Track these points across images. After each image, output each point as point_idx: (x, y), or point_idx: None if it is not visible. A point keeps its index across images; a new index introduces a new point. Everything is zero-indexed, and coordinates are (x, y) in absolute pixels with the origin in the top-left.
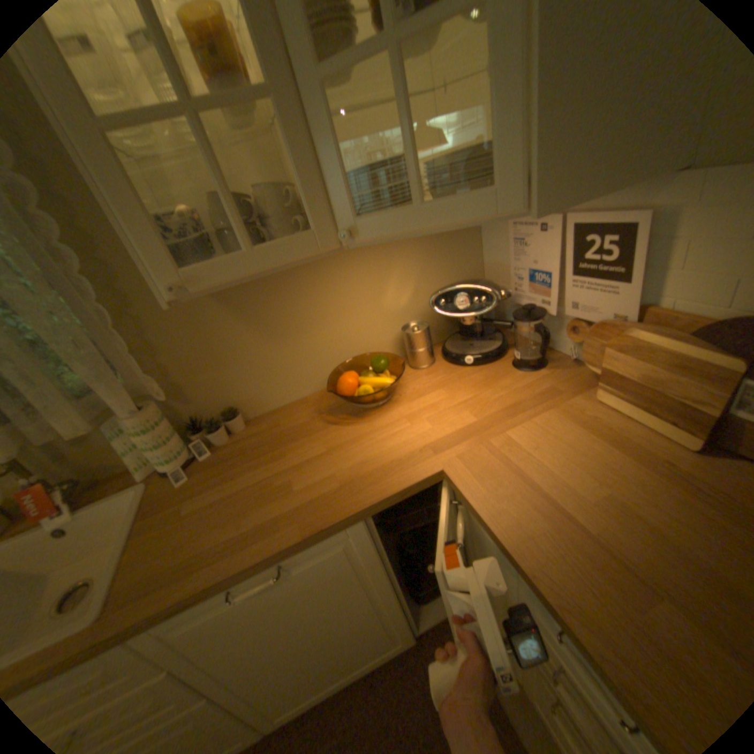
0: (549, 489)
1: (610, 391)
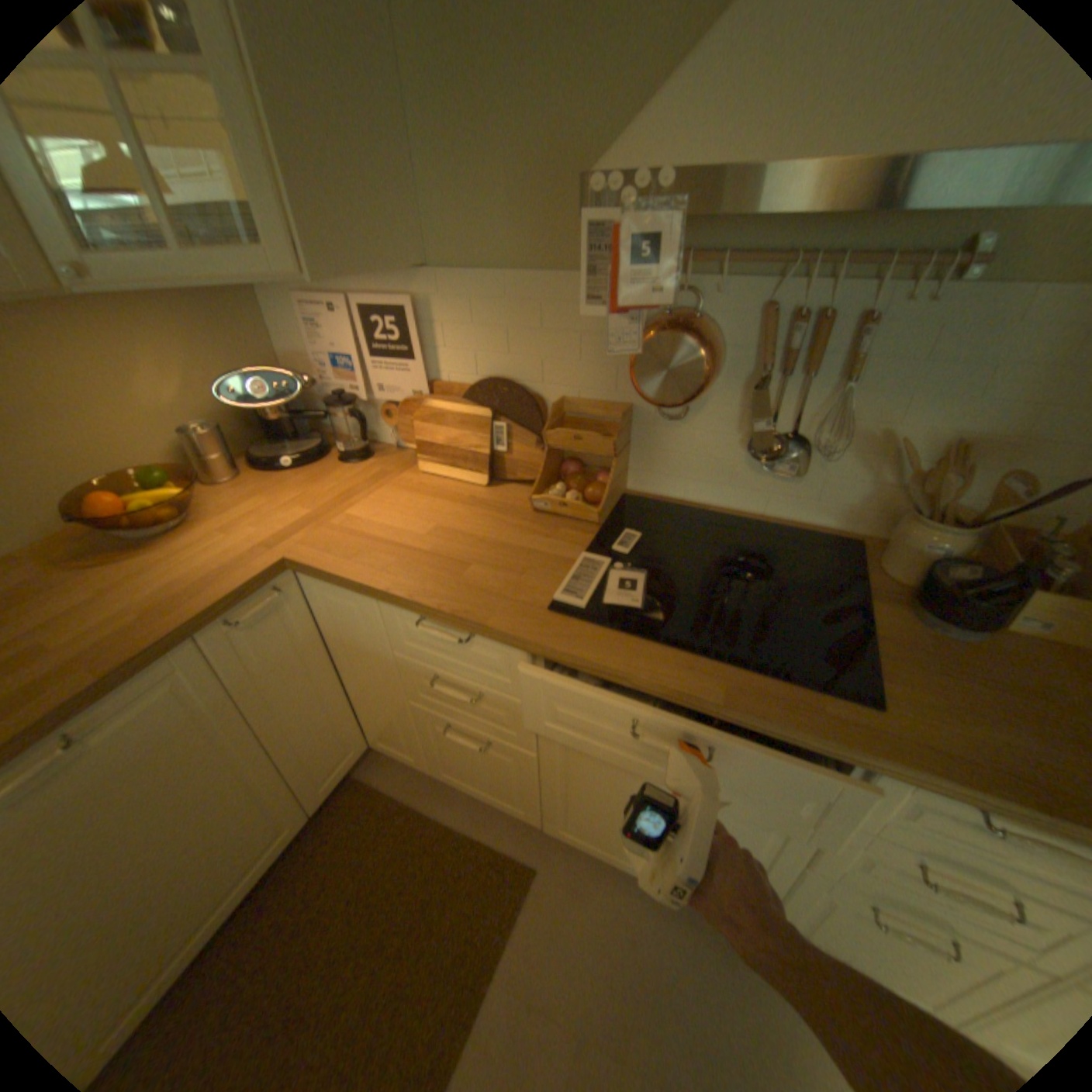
0: (391, 538)
1: (427, 460)
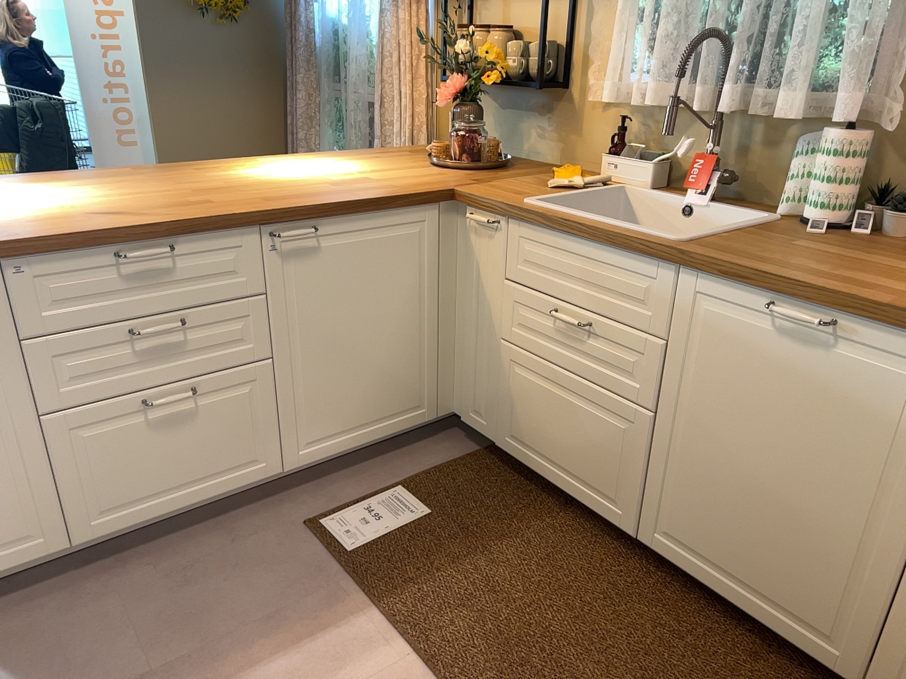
0: None
1: None
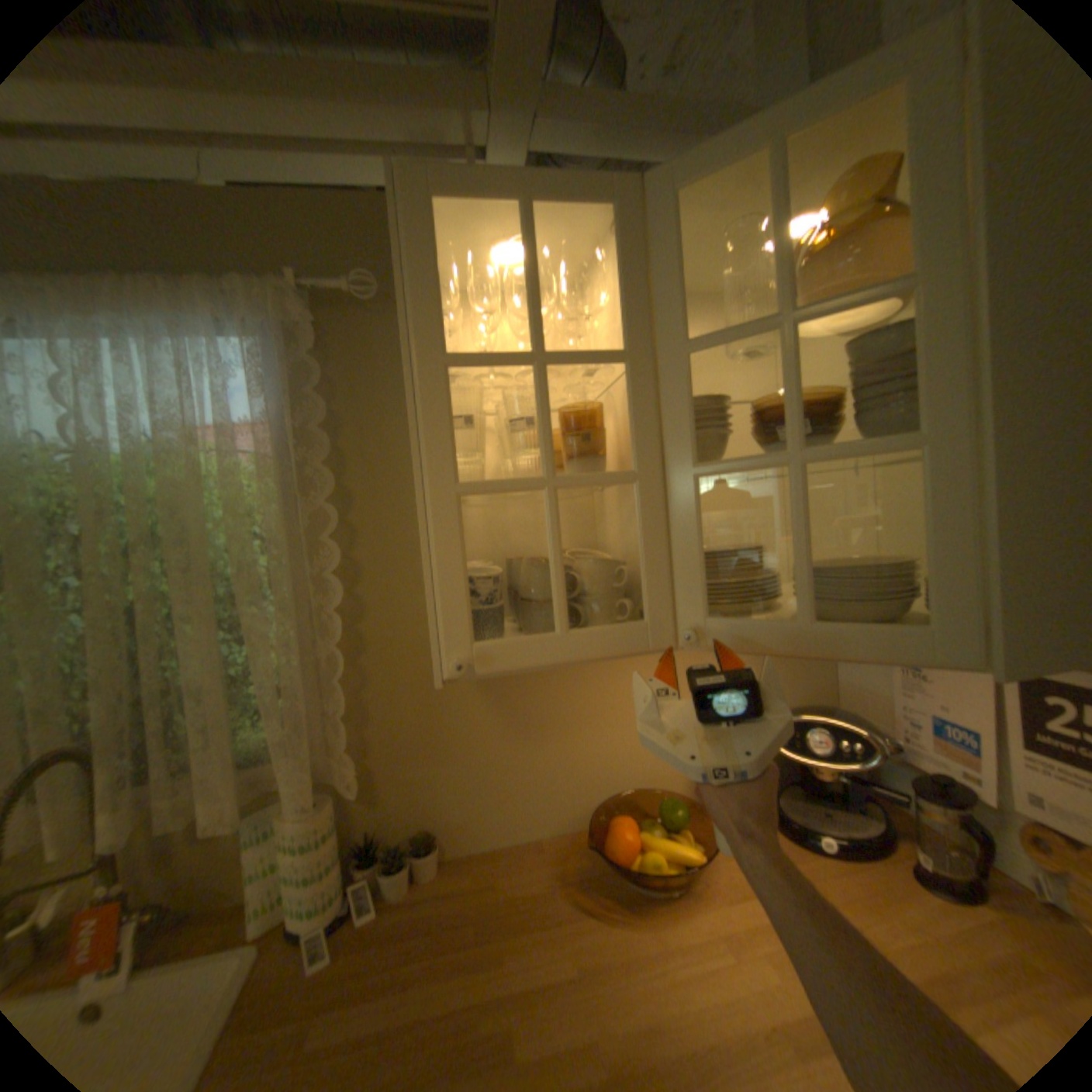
0: None
1: None
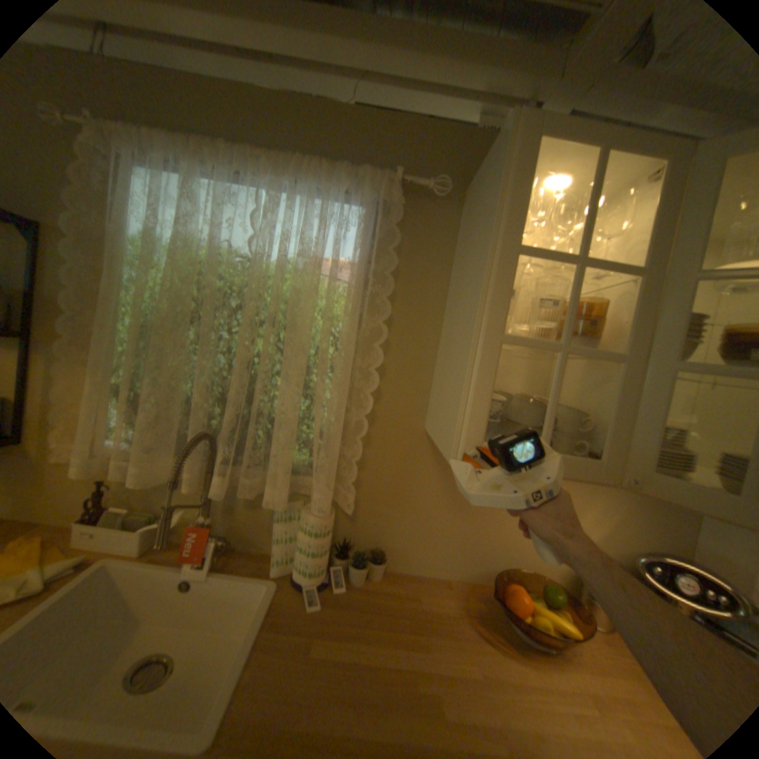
0: None
1: None
